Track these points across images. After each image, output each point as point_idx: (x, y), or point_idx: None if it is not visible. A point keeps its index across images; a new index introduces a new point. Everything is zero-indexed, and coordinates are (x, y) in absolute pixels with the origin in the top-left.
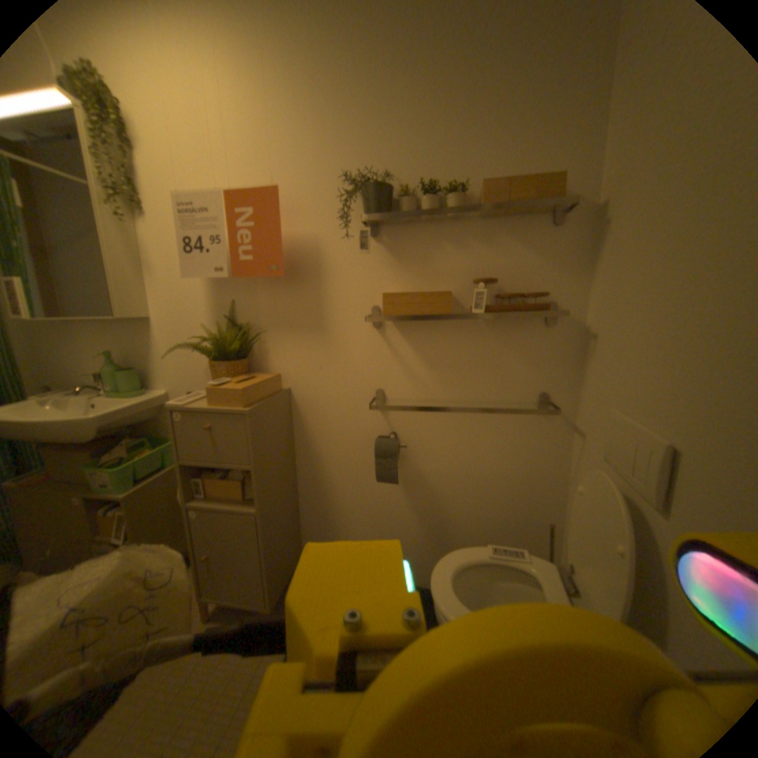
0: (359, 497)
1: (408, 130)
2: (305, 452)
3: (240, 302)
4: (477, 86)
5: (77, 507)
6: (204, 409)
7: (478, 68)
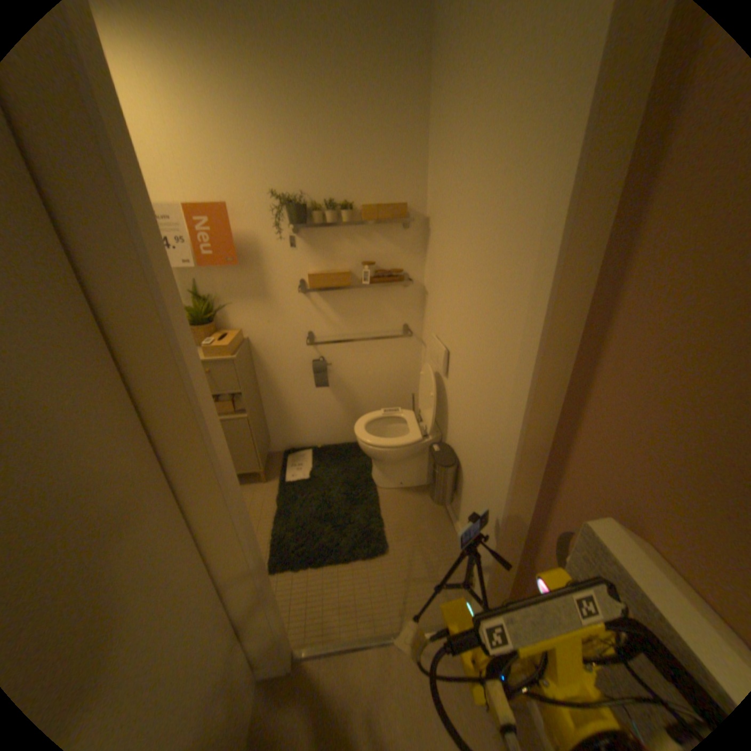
0: (303, 400)
1: (311, 165)
2: (263, 378)
3: (200, 281)
4: (353, 141)
5: None
6: (203, 360)
7: (352, 129)
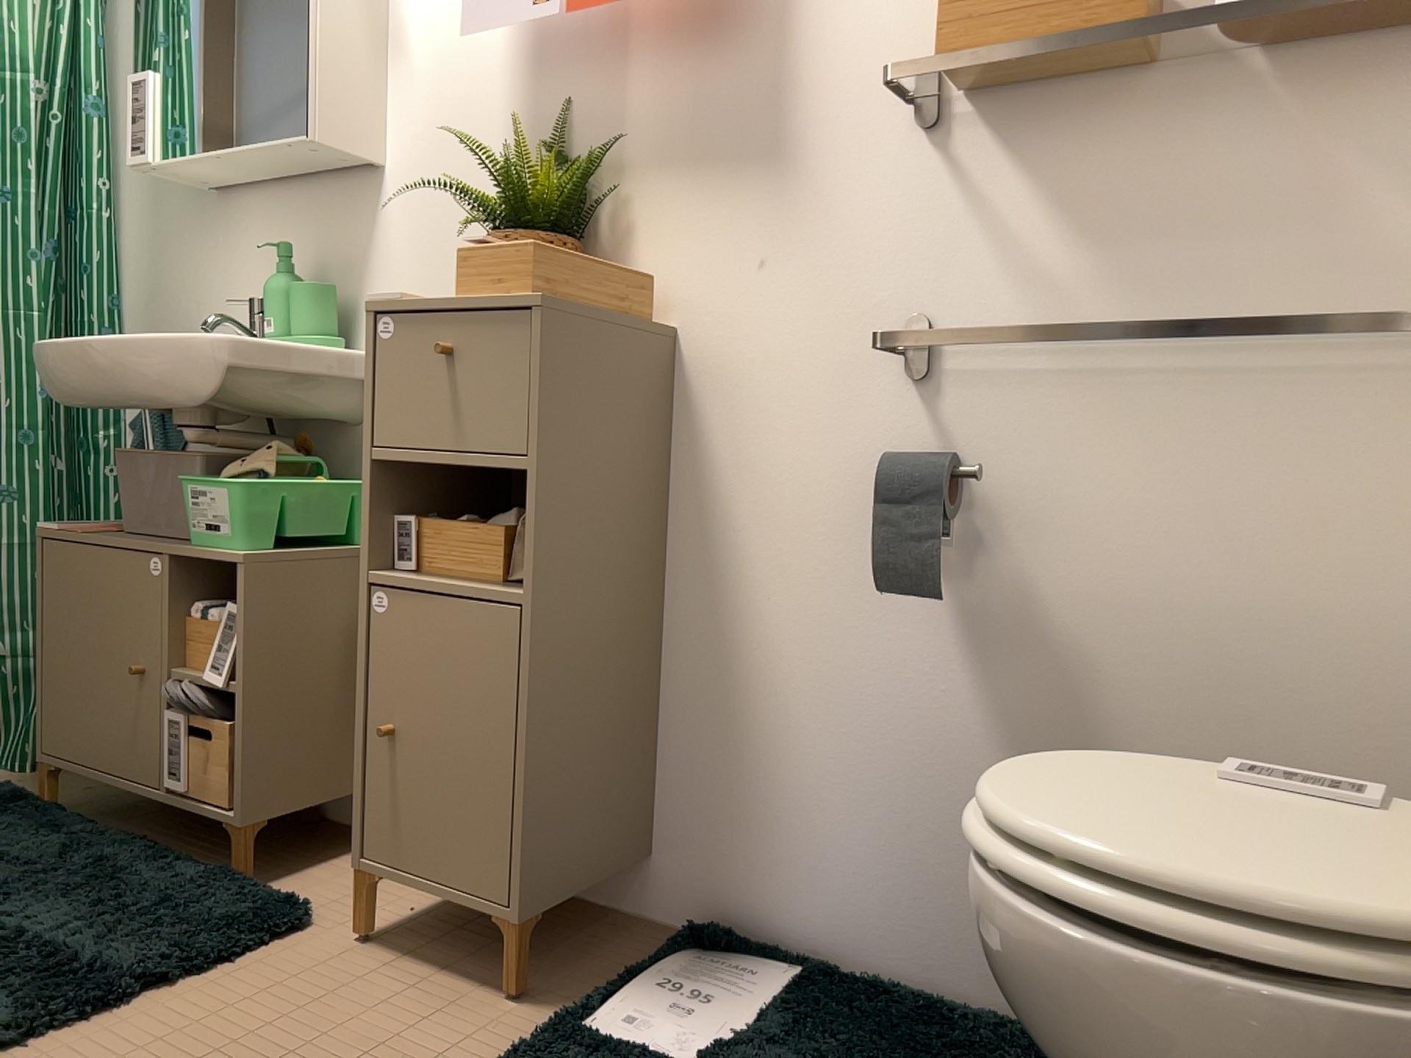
0: (826, 665)
1: None
2: (691, 517)
3: (584, 110)
4: None
5: (165, 578)
6: (449, 304)
7: None
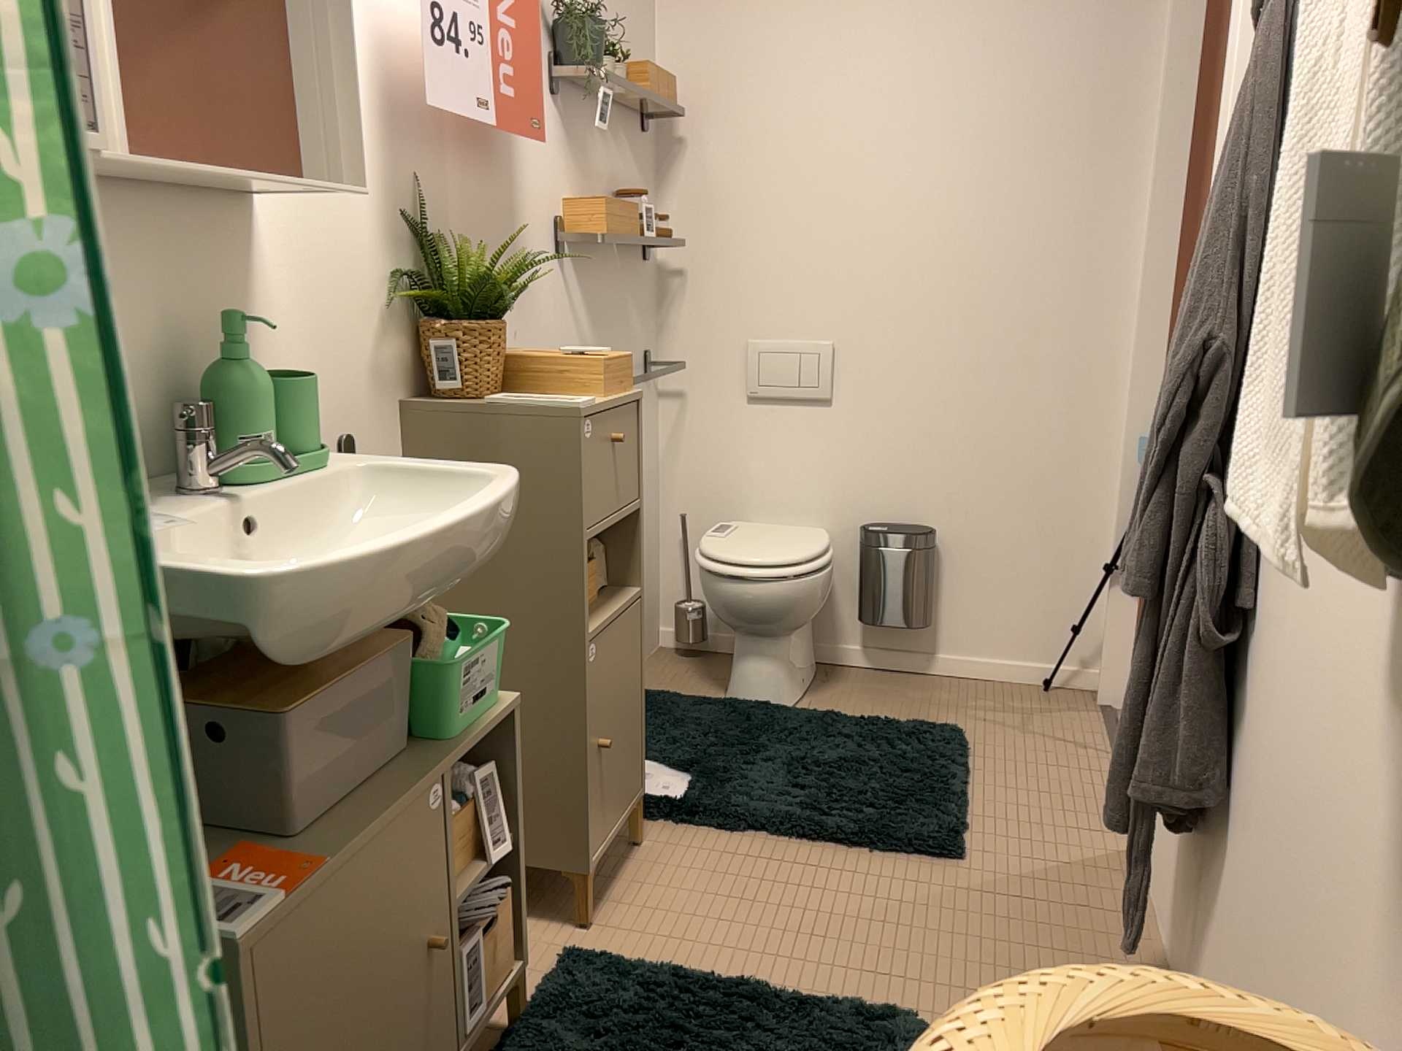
0: None
1: None
2: None
3: (427, 186)
4: None
5: (438, 815)
6: (610, 400)
7: None
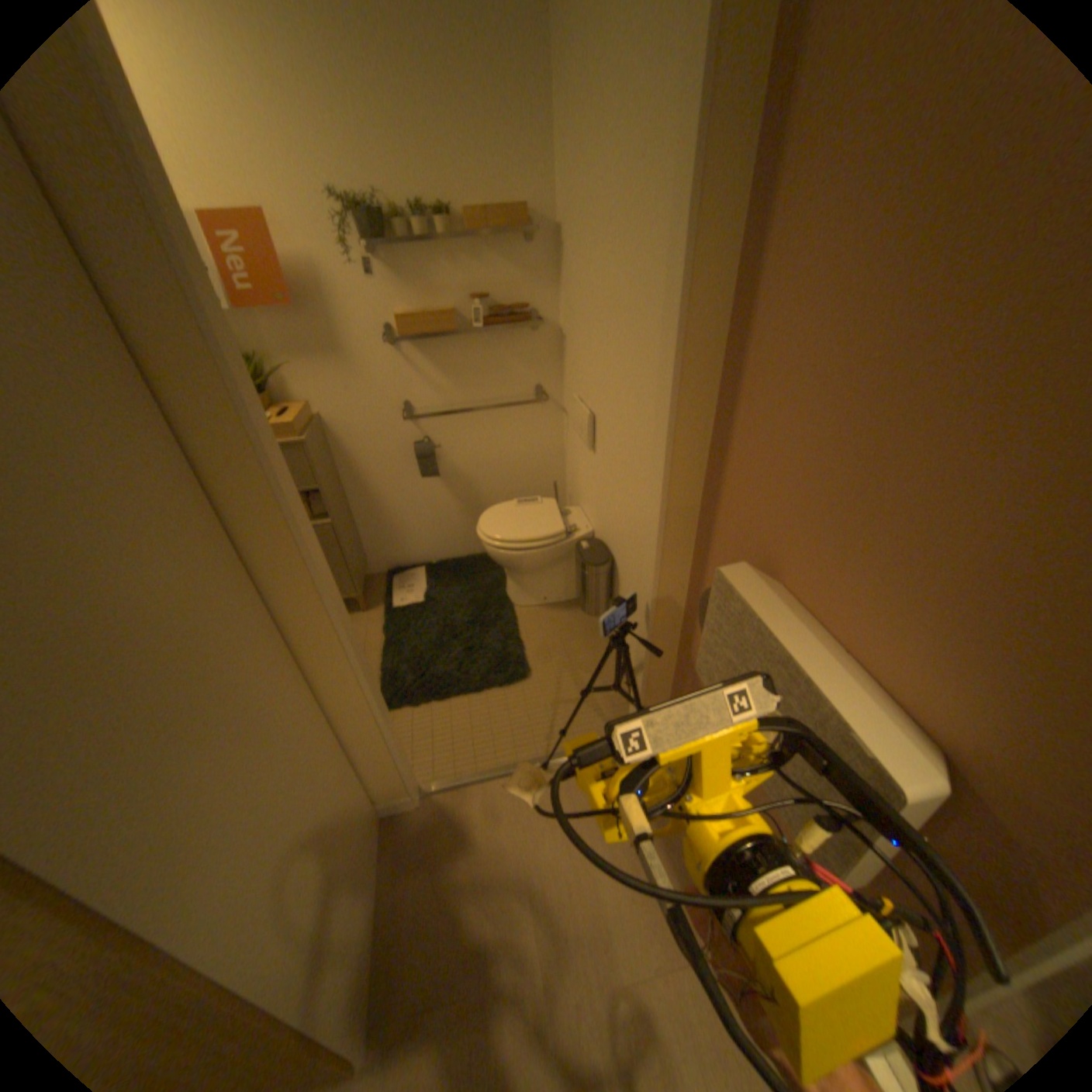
0: (406, 500)
1: (383, 146)
2: (347, 472)
3: (238, 333)
4: (441, 106)
5: None
6: None
7: (439, 87)
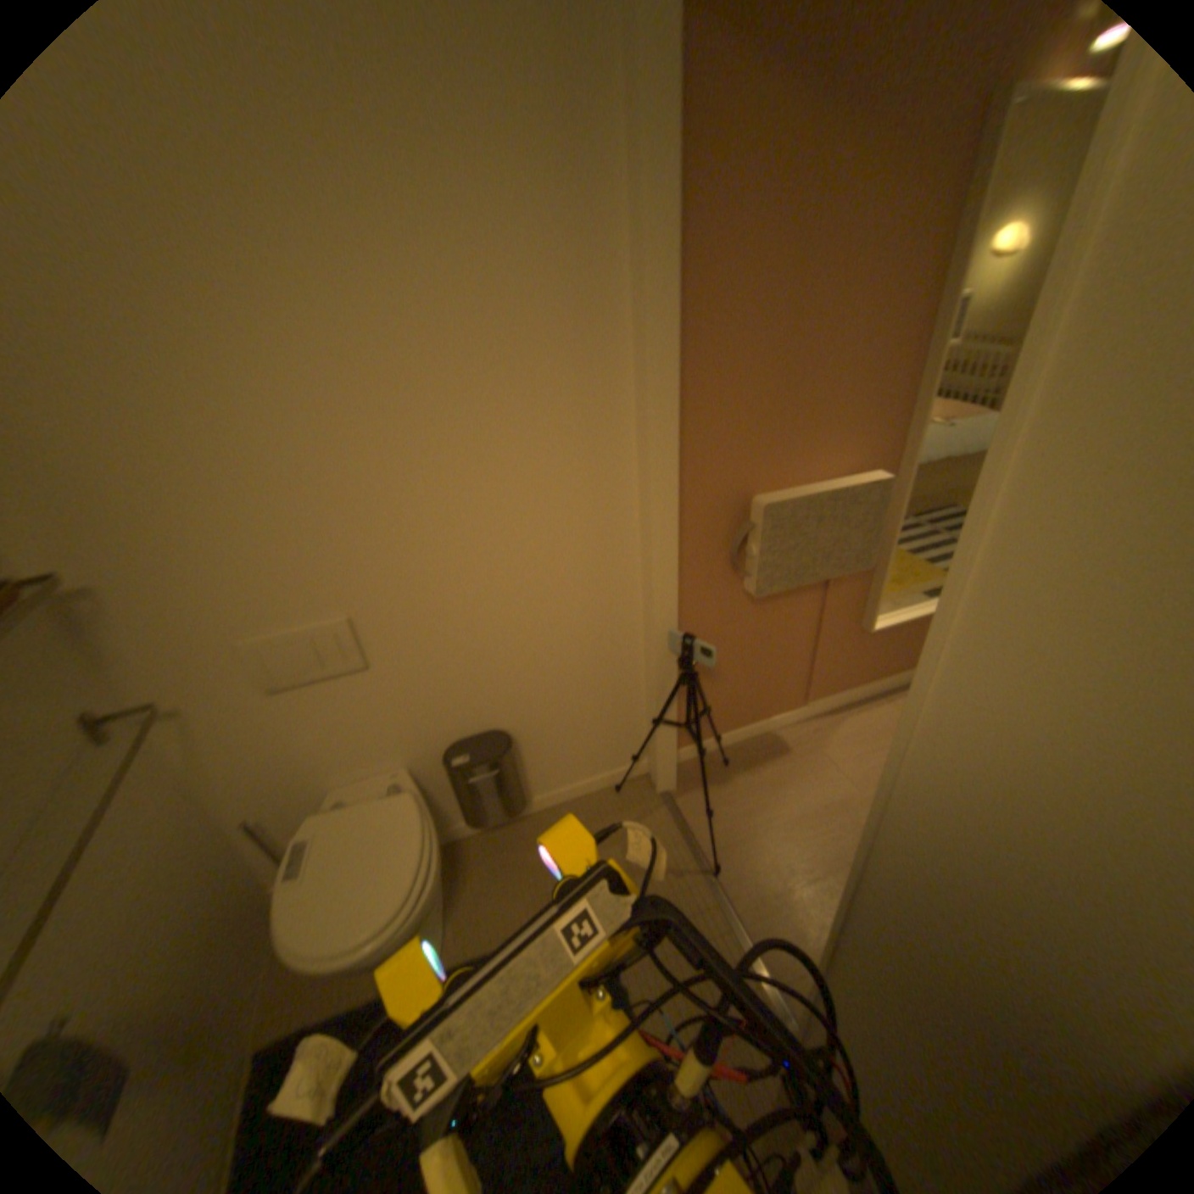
0: None
1: None
2: None
3: None
4: None
5: None
6: None
7: None
